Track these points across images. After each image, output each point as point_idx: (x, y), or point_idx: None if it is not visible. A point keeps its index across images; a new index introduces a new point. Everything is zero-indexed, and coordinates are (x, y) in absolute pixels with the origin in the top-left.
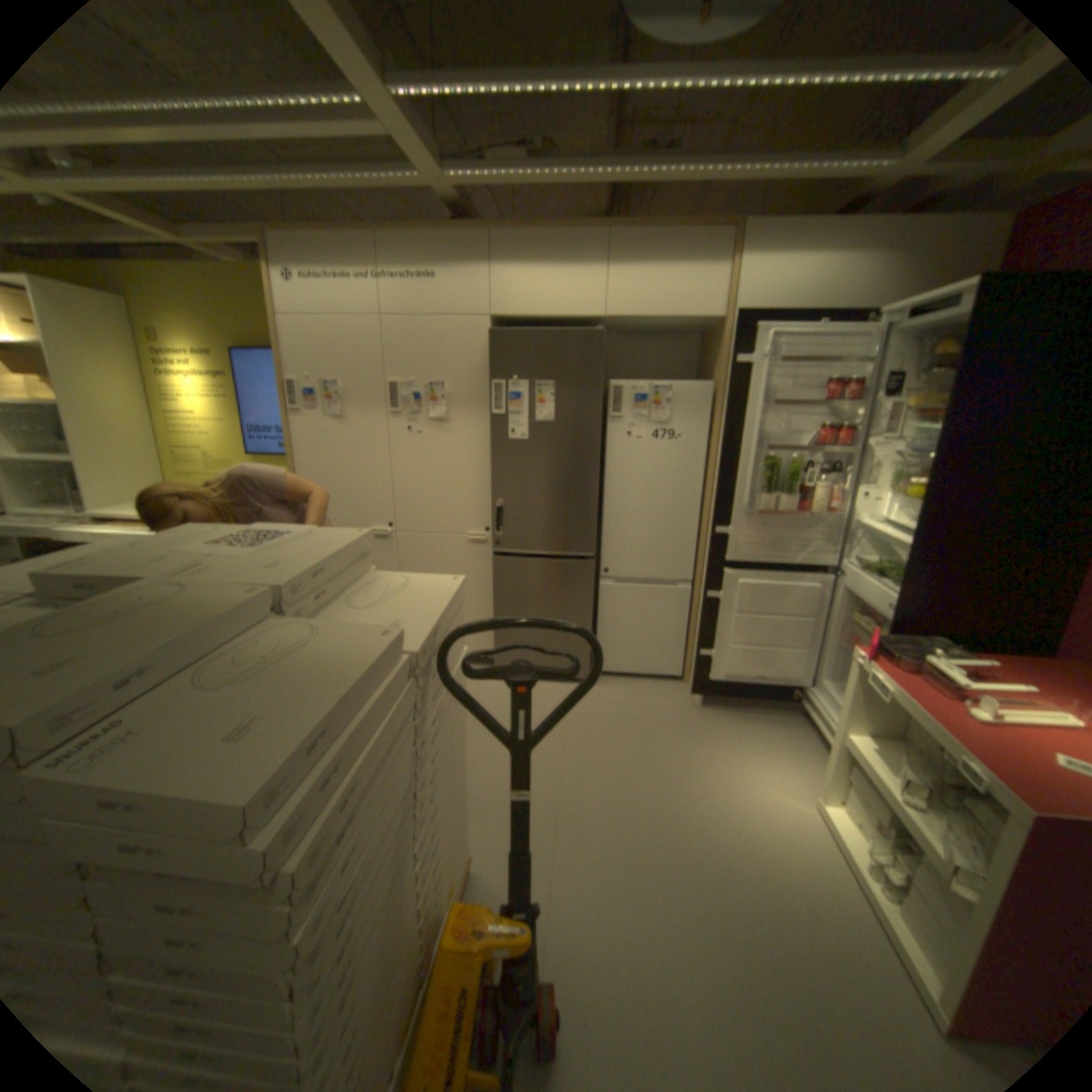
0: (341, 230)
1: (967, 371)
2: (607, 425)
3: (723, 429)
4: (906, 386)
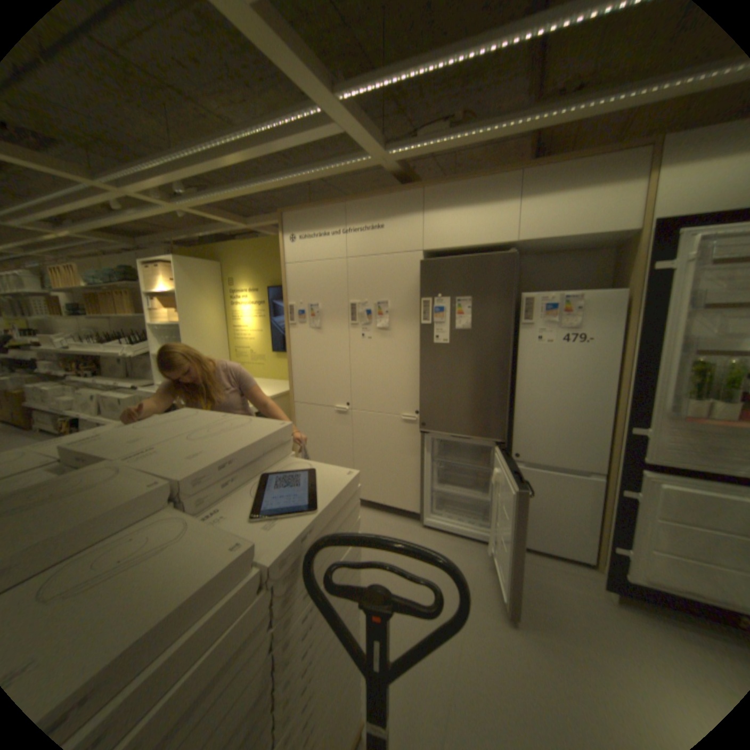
0: (325, 205)
1: None
2: (519, 330)
3: (641, 332)
4: None
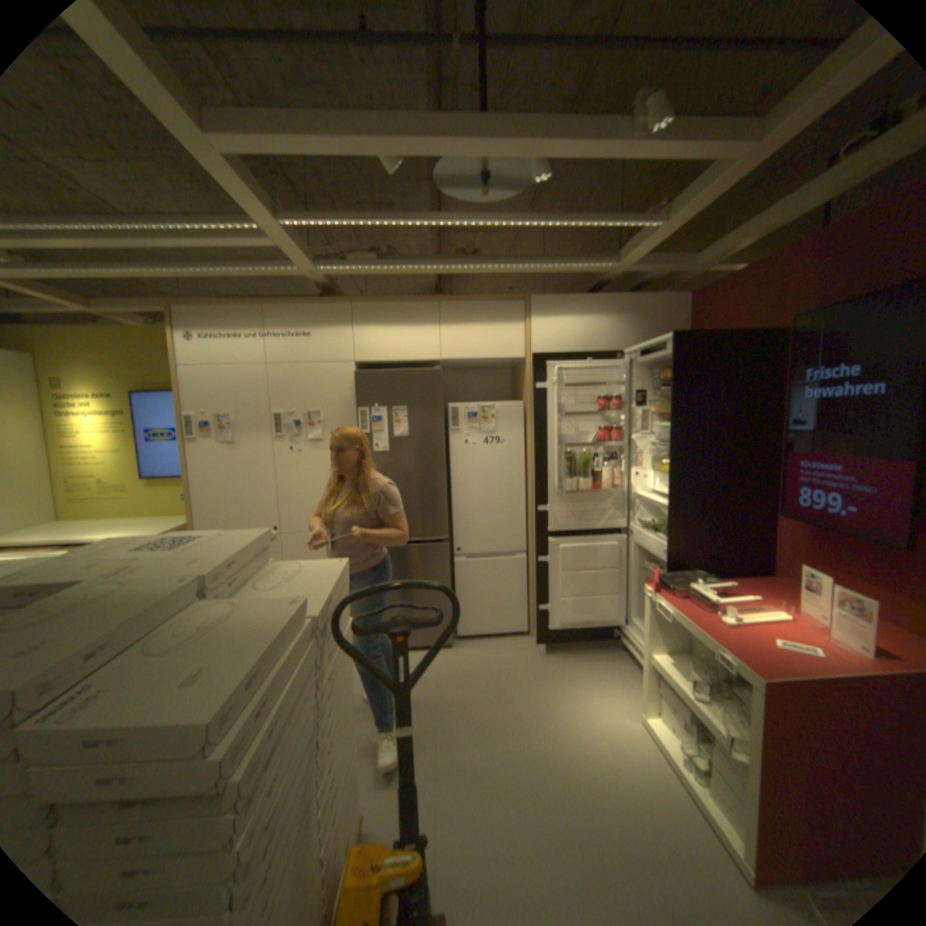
0: (235, 304)
1: (678, 389)
2: (449, 436)
3: (534, 434)
4: (649, 399)
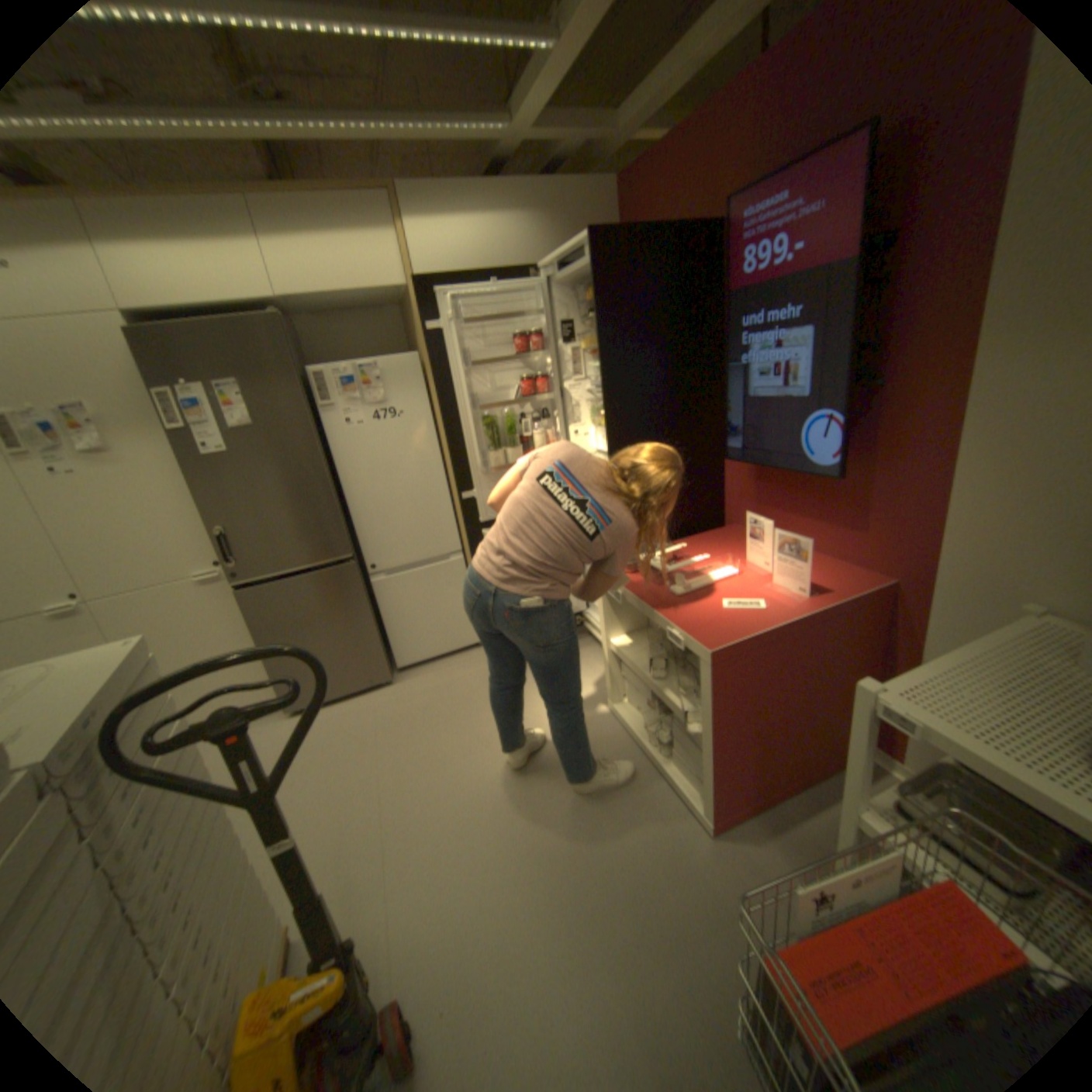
0: None
1: (604, 313)
2: (321, 416)
3: (441, 398)
4: (578, 332)
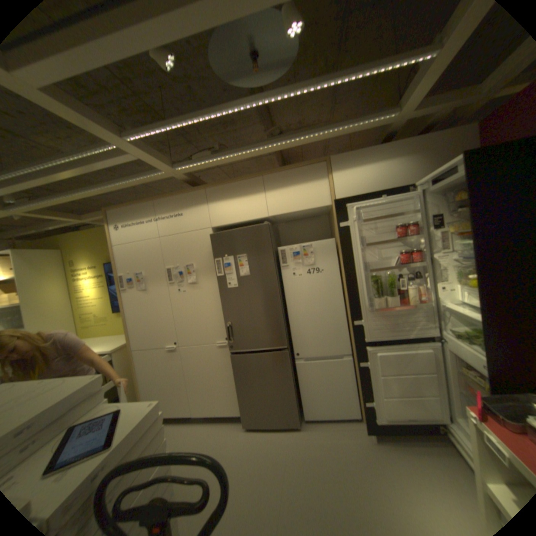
0: (139, 203)
1: (477, 207)
2: (281, 271)
3: (346, 262)
4: (446, 221)
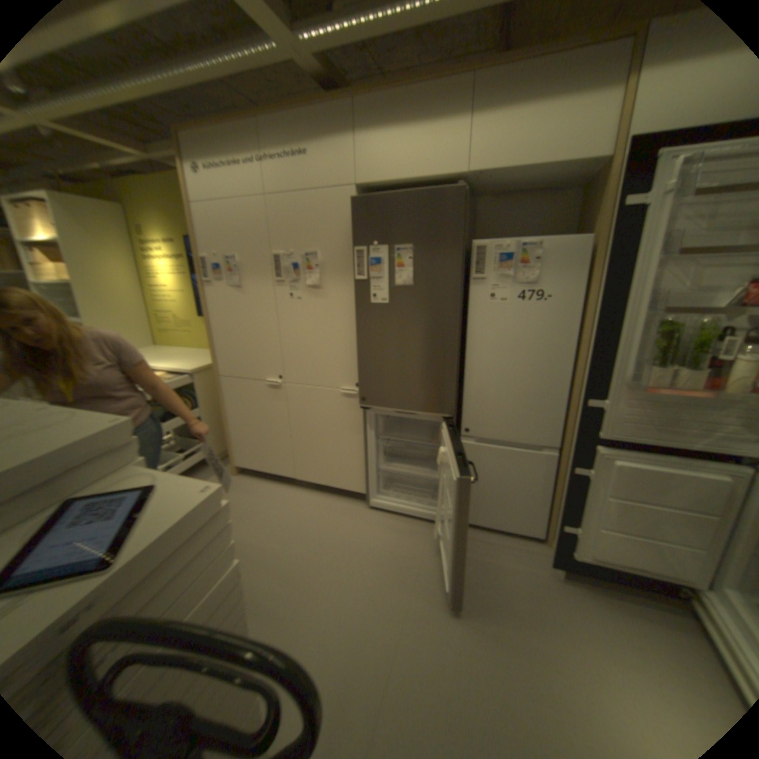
0: (232, 122)
1: None
2: (471, 286)
3: (604, 287)
4: None
